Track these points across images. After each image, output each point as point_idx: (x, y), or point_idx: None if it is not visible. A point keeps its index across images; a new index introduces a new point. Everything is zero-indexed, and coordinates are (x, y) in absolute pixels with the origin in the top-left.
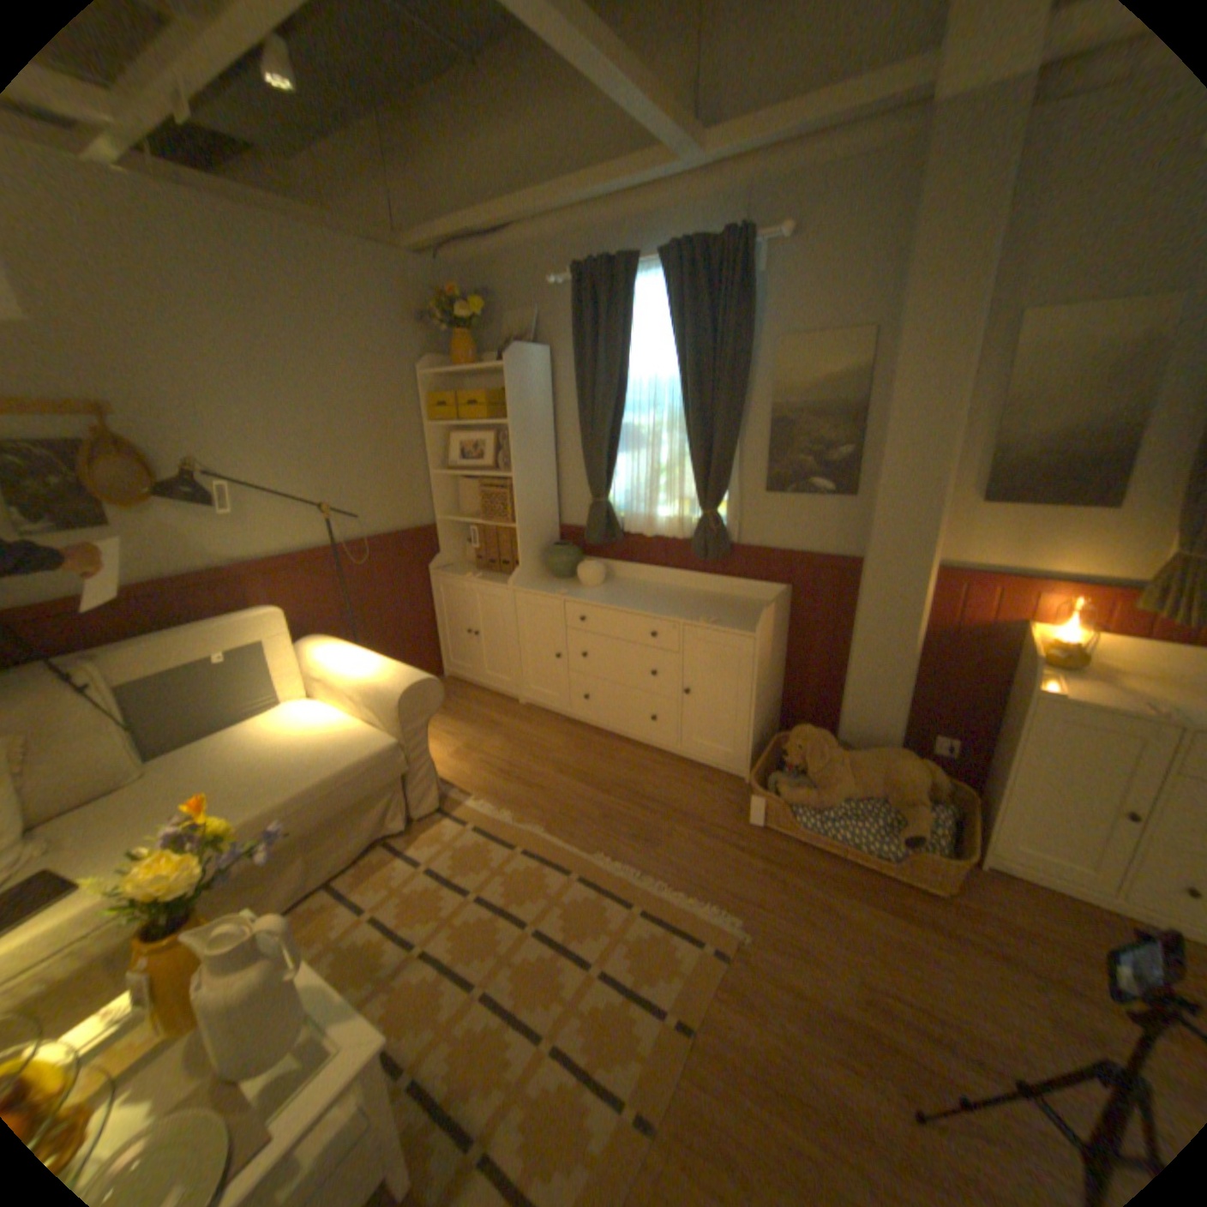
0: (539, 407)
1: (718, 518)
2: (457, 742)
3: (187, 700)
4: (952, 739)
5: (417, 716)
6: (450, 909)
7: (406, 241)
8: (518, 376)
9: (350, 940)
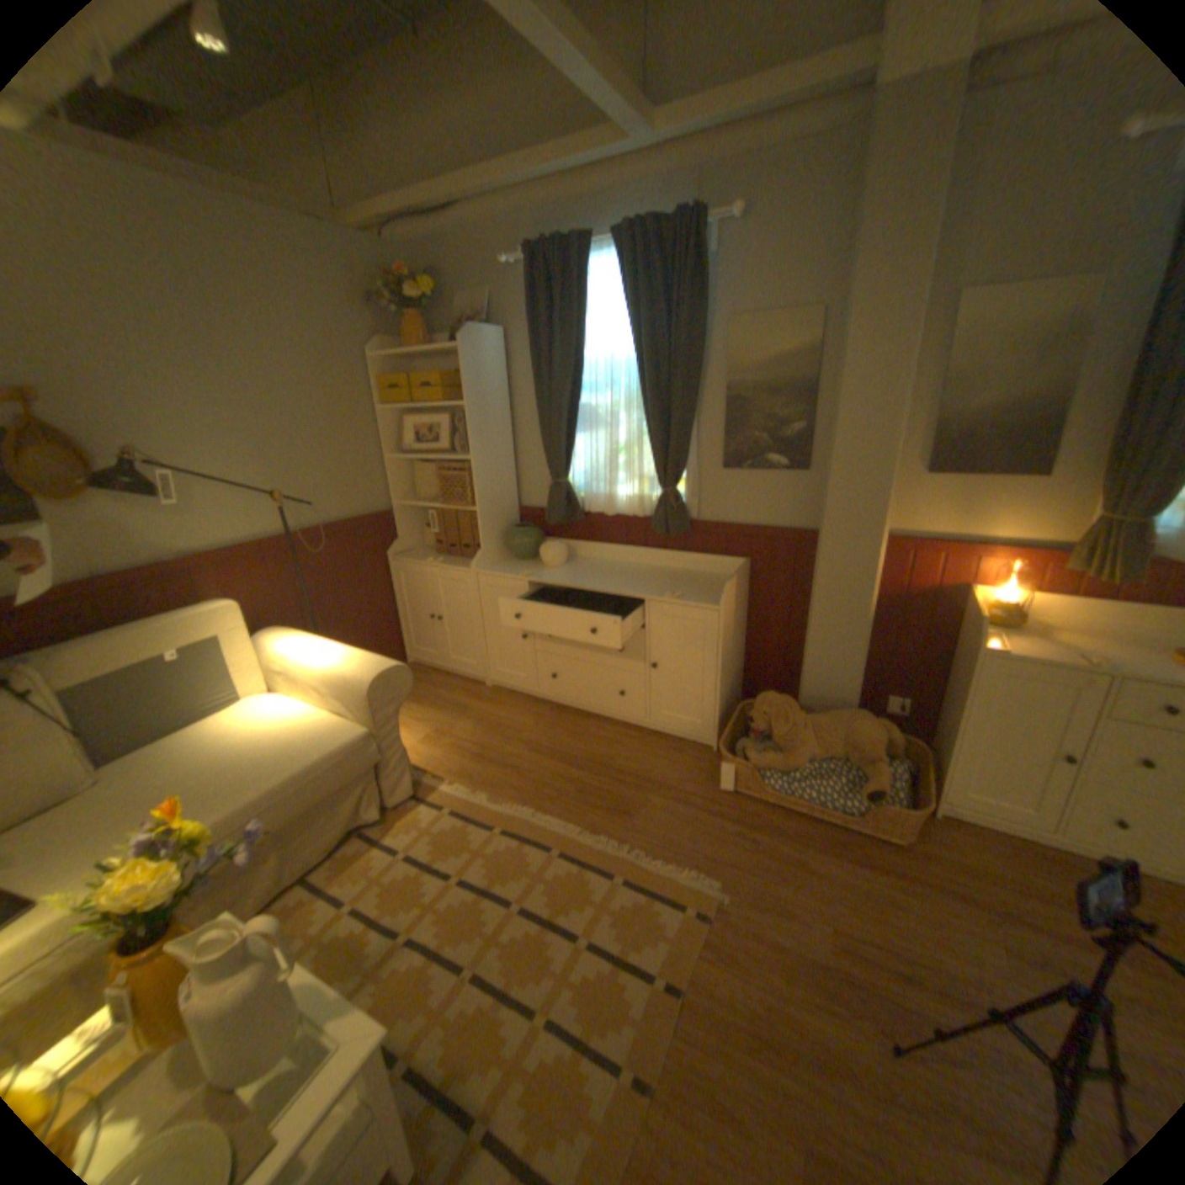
0: (495, 389)
1: (678, 495)
2: (426, 728)
3: (142, 700)
4: (904, 697)
5: (387, 703)
6: (432, 894)
7: (349, 218)
8: (473, 357)
9: (332, 933)
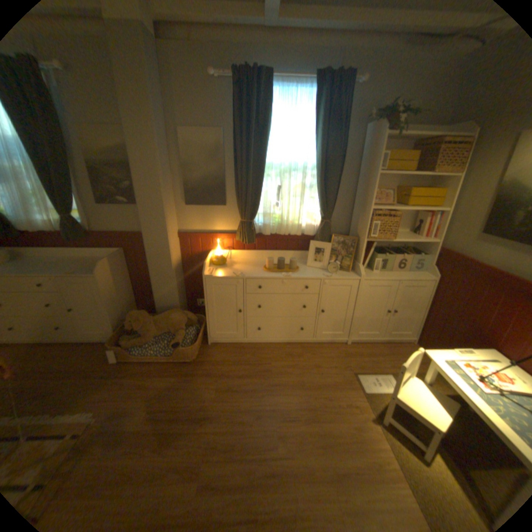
0: None
1: (70, 219)
2: None
3: None
4: (198, 299)
5: None
6: None
7: None
8: None
9: None
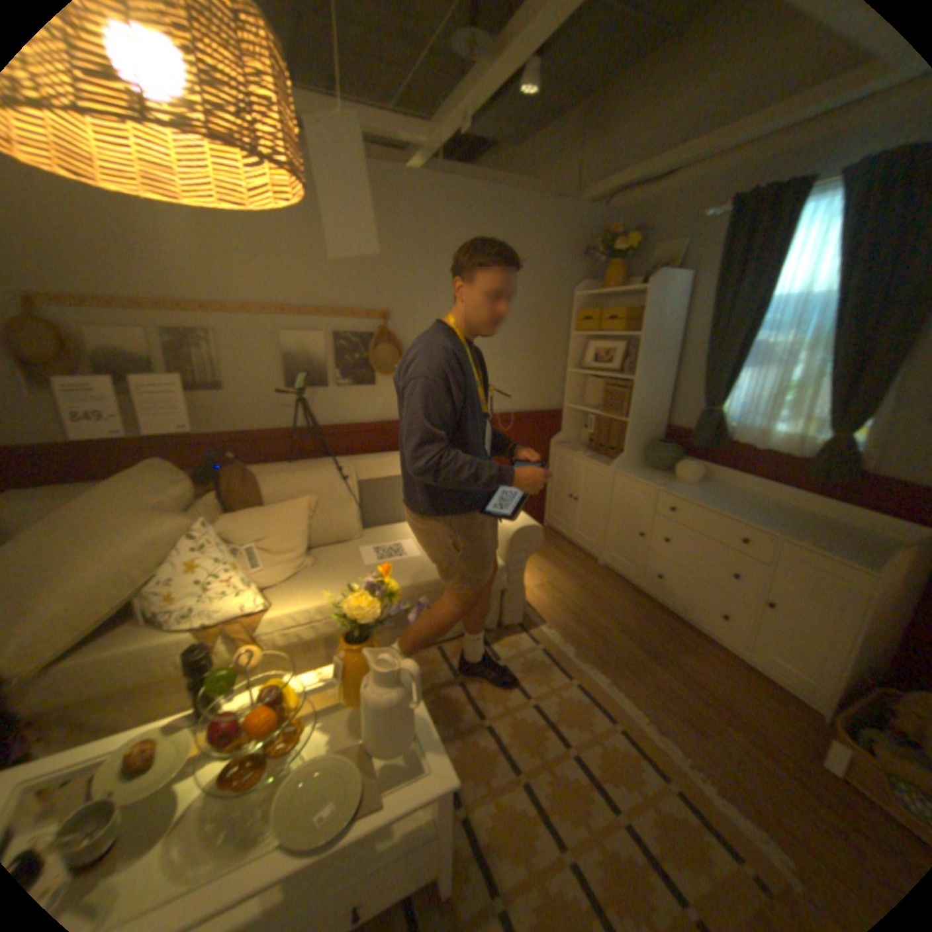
0: (672, 322)
1: (855, 443)
2: (544, 578)
3: (392, 498)
4: None
5: (522, 550)
6: (516, 703)
7: (588, 193)
8: (660, 295)
9: (447, 691)
